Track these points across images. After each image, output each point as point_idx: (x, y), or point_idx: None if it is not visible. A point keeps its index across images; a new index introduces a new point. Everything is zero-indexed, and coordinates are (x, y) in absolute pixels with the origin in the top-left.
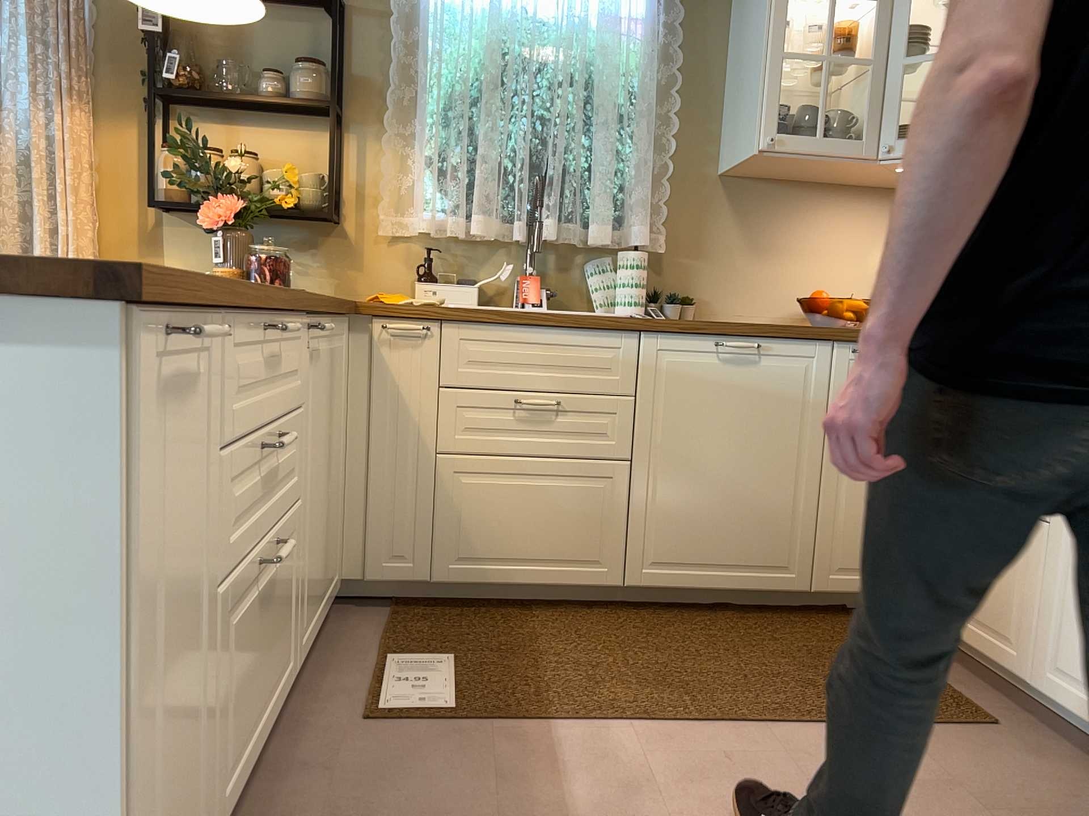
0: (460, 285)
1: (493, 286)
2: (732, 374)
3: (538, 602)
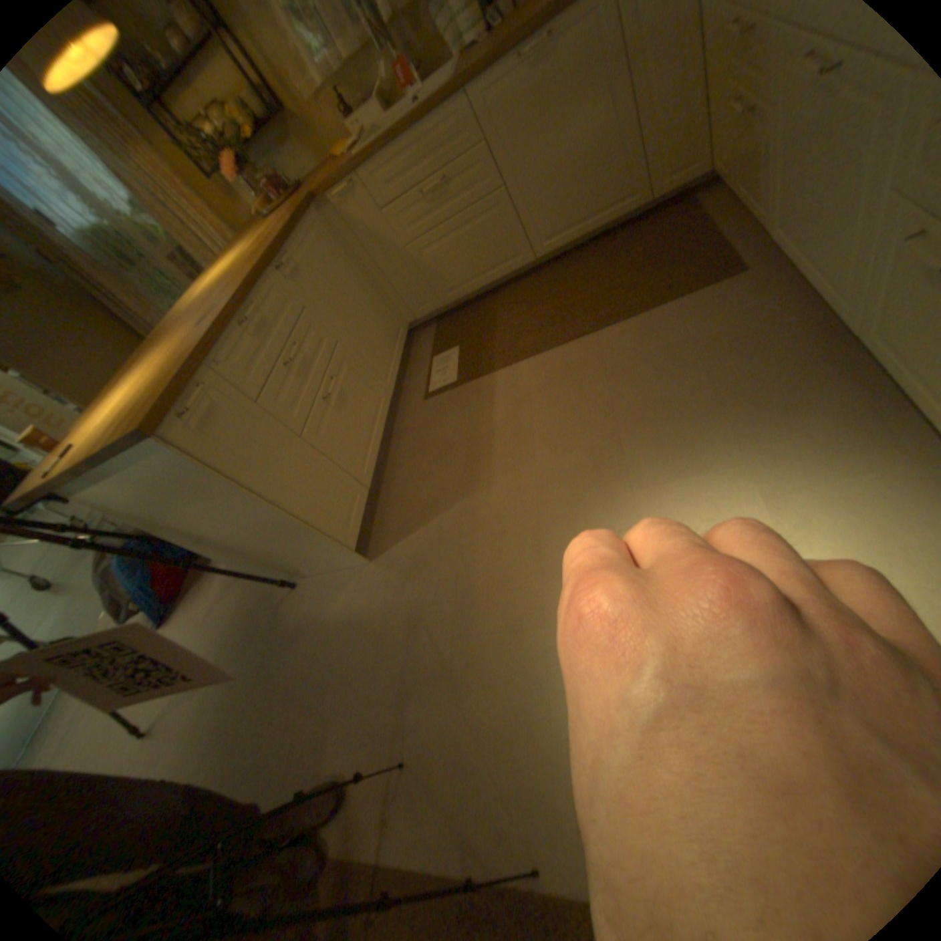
0: (366, 105)
1: (387, 82)
2: (540, 73)
3: (502, 283)
